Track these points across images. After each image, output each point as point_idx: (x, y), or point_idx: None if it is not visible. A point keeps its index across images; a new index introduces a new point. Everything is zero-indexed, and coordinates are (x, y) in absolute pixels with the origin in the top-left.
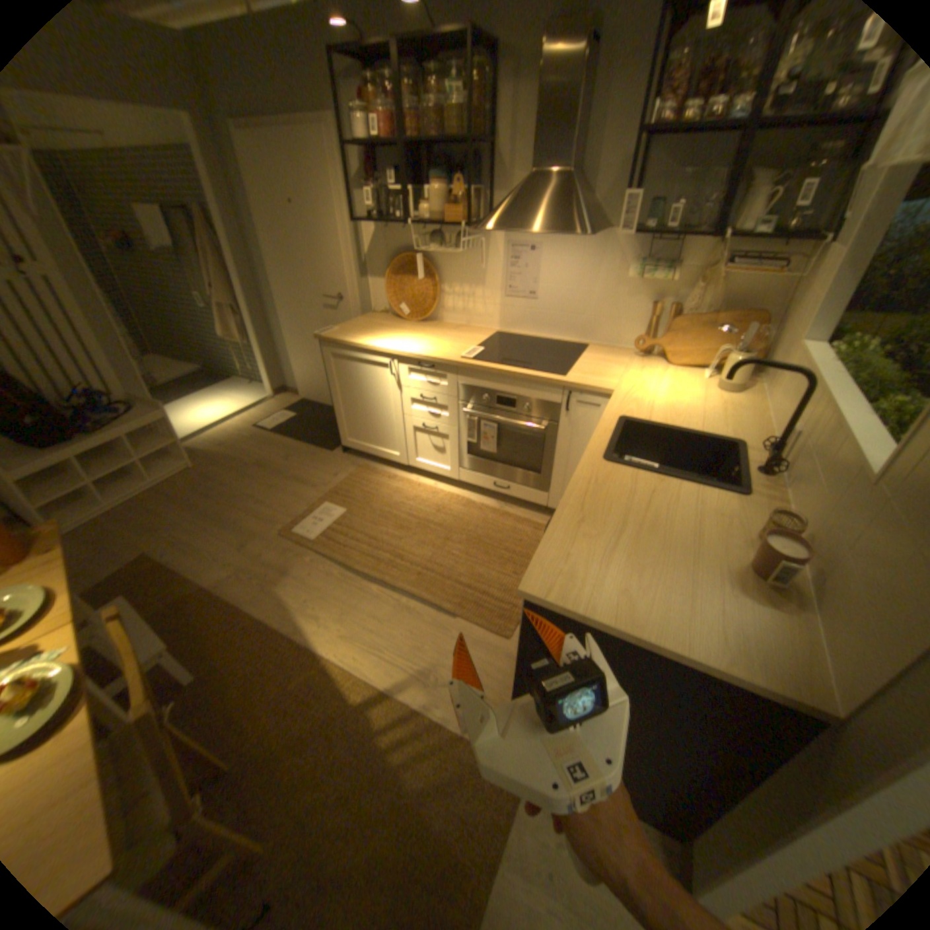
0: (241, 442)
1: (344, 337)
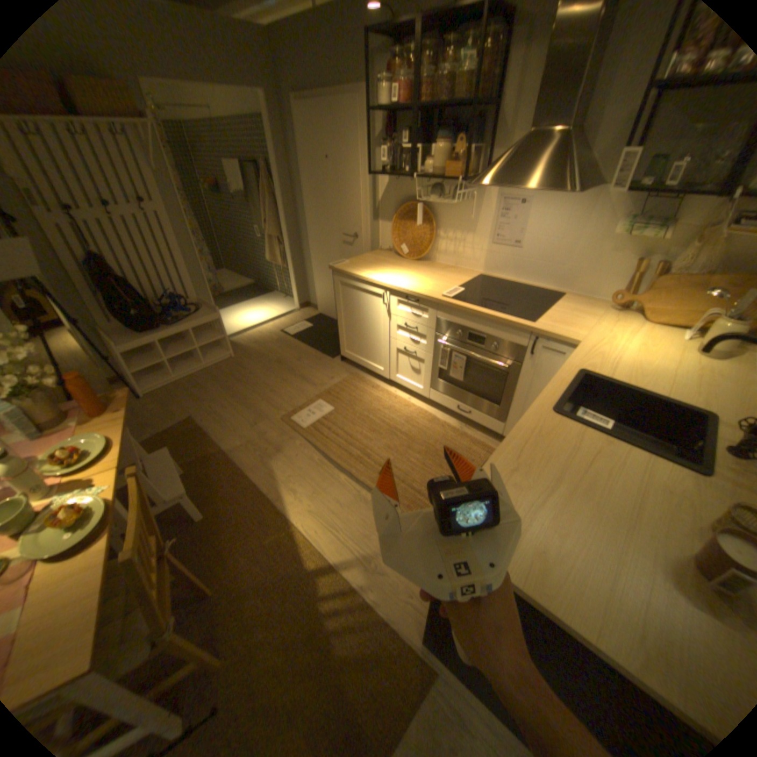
0: (269, 343)
1: (351, 269)
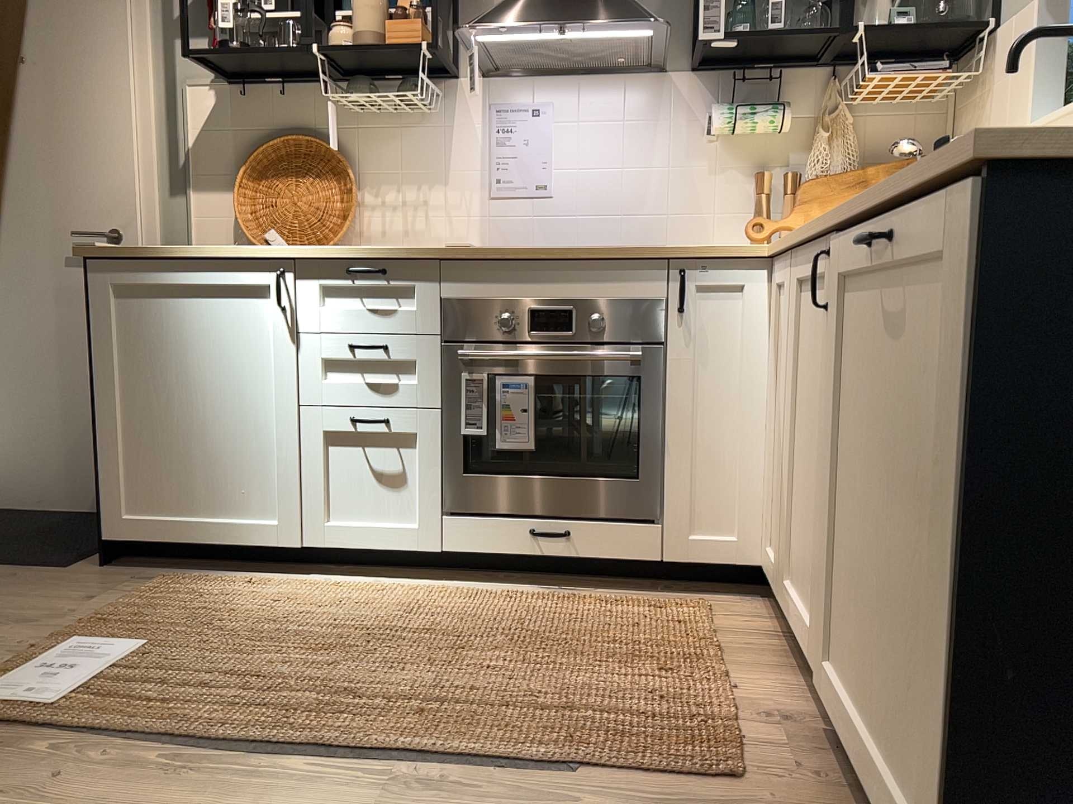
0: None
1: (153, 248)
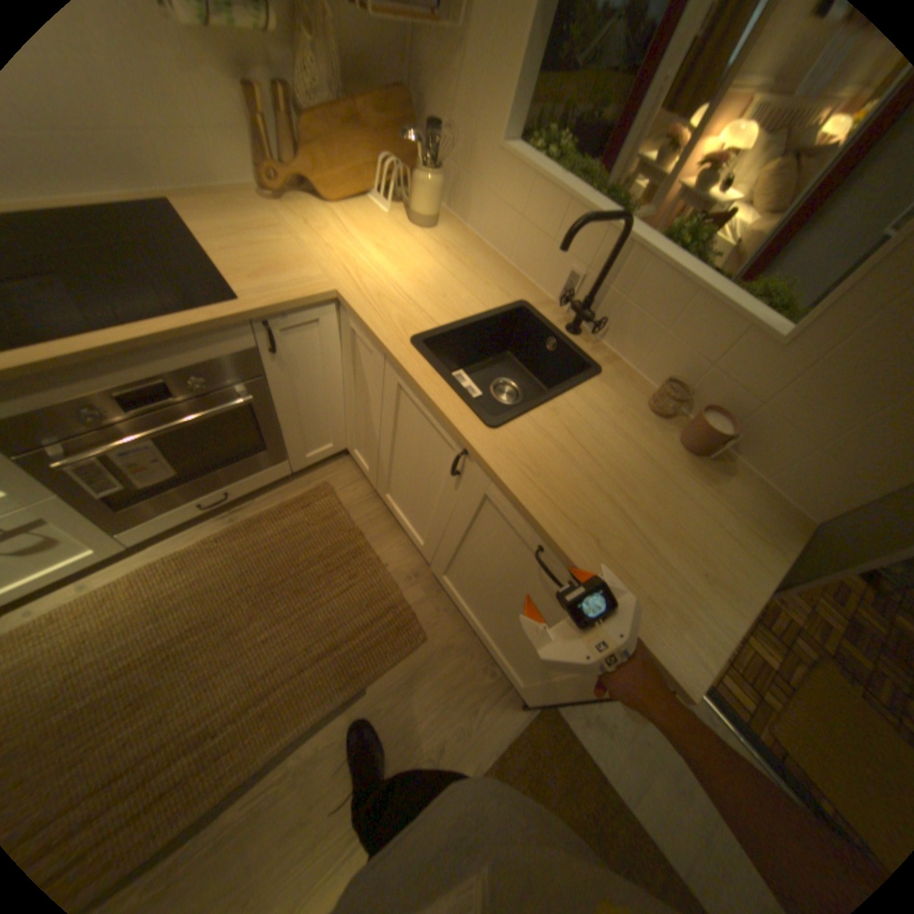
0: None
1: None
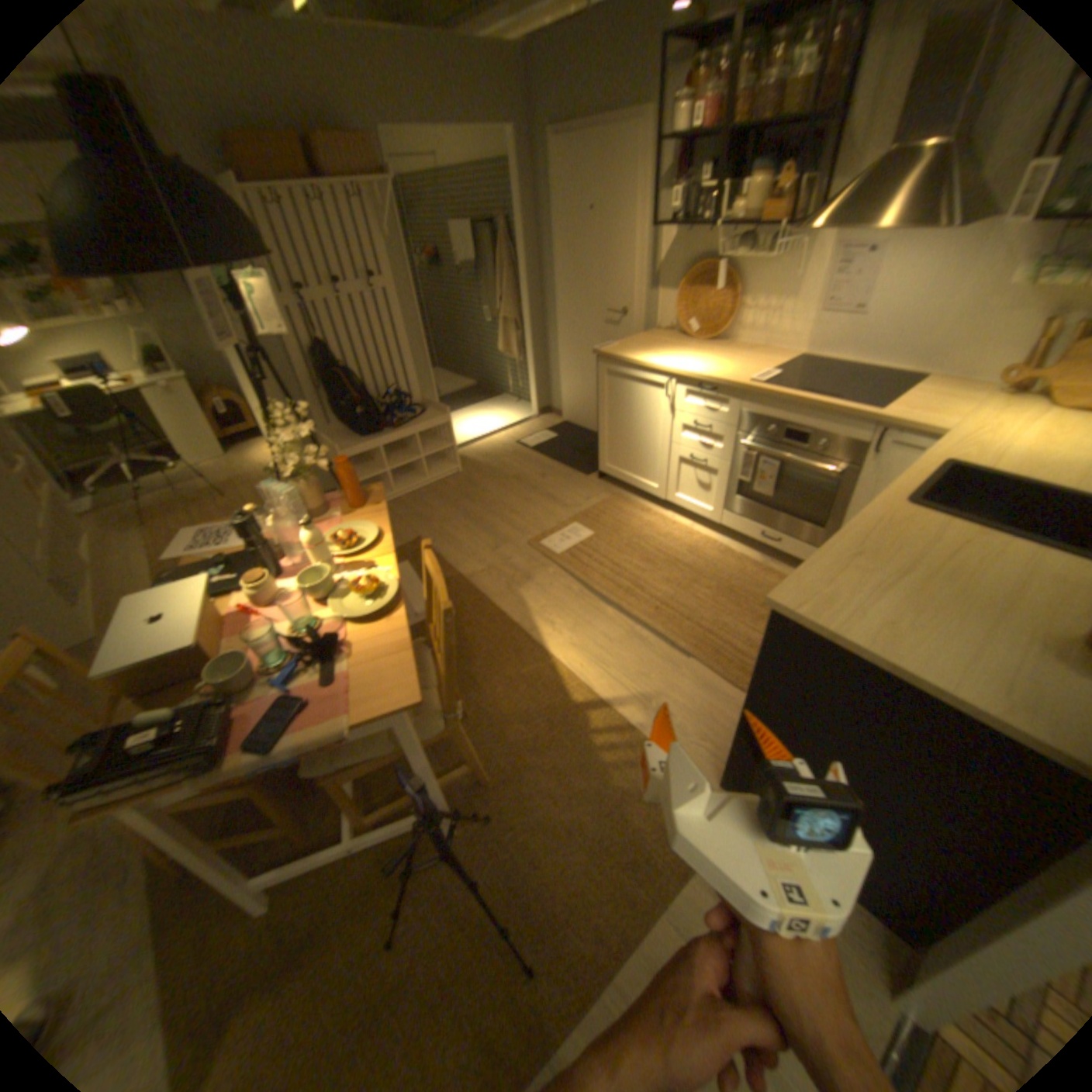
0: (502, 457)
1: (621, 353)
